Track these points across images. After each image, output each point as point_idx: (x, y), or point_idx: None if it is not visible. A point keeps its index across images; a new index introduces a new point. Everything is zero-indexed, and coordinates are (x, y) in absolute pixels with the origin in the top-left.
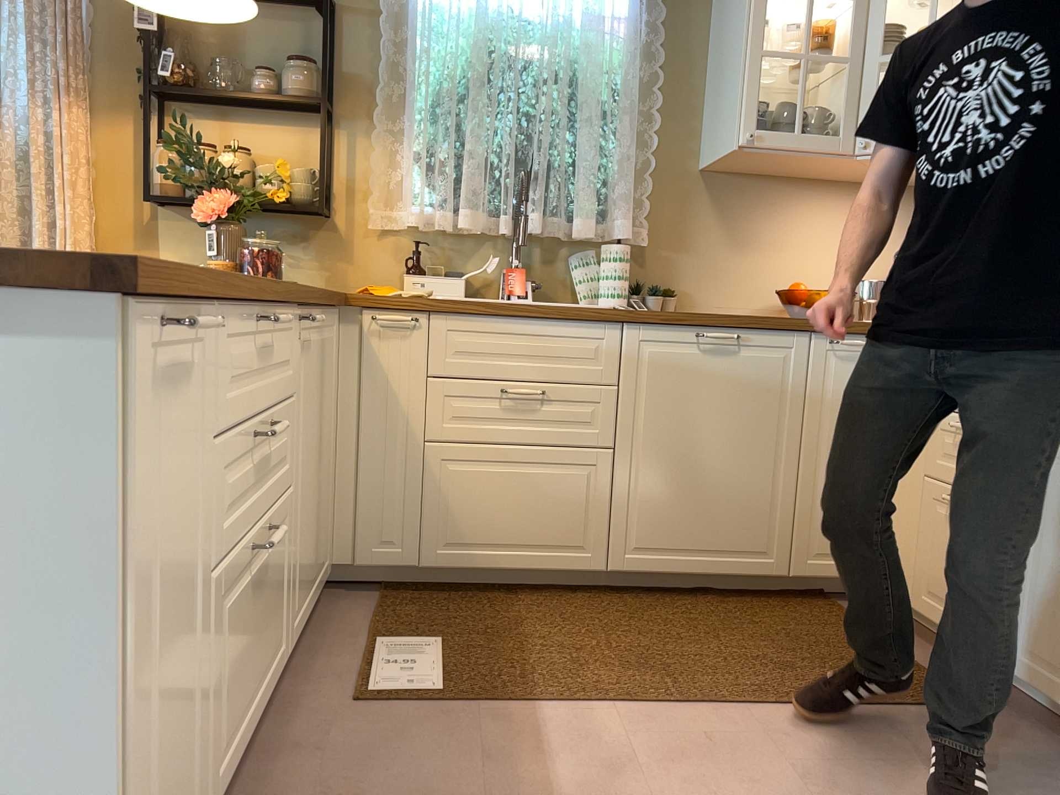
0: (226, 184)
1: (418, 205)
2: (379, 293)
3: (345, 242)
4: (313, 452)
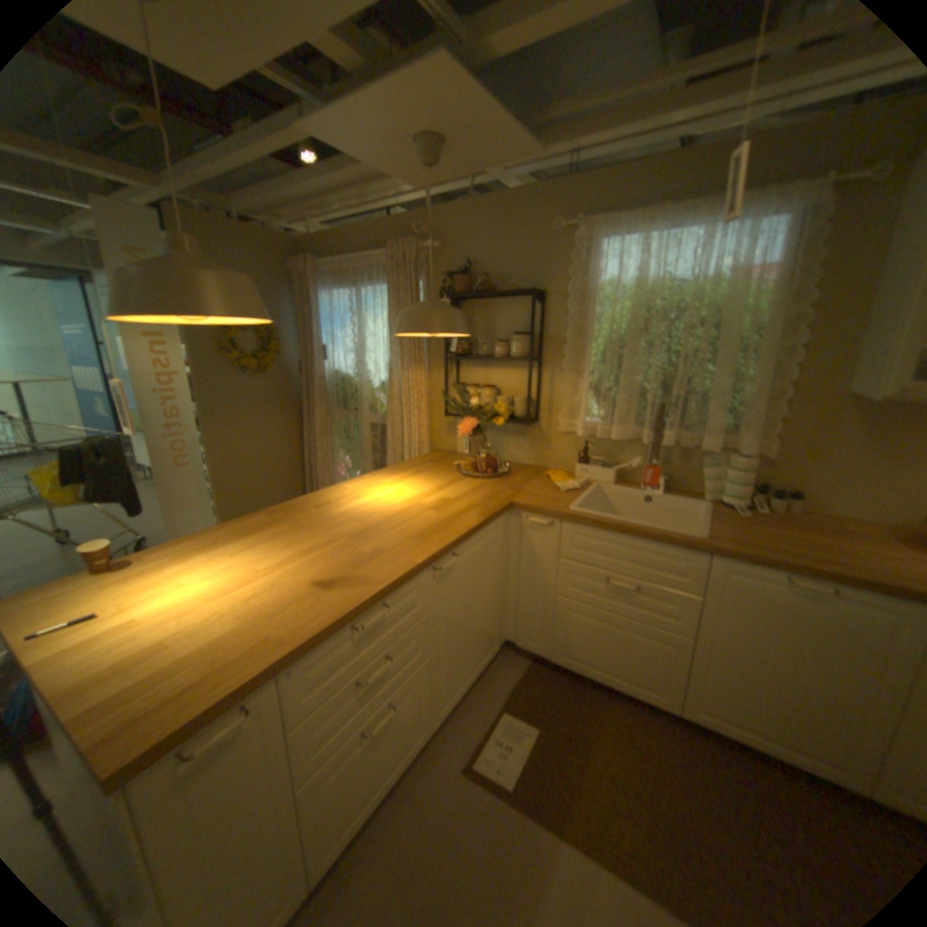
0: (473, 415)
1: (589, 418)
2: (554, 479)
3: (545, 437)
4: (468, 613)
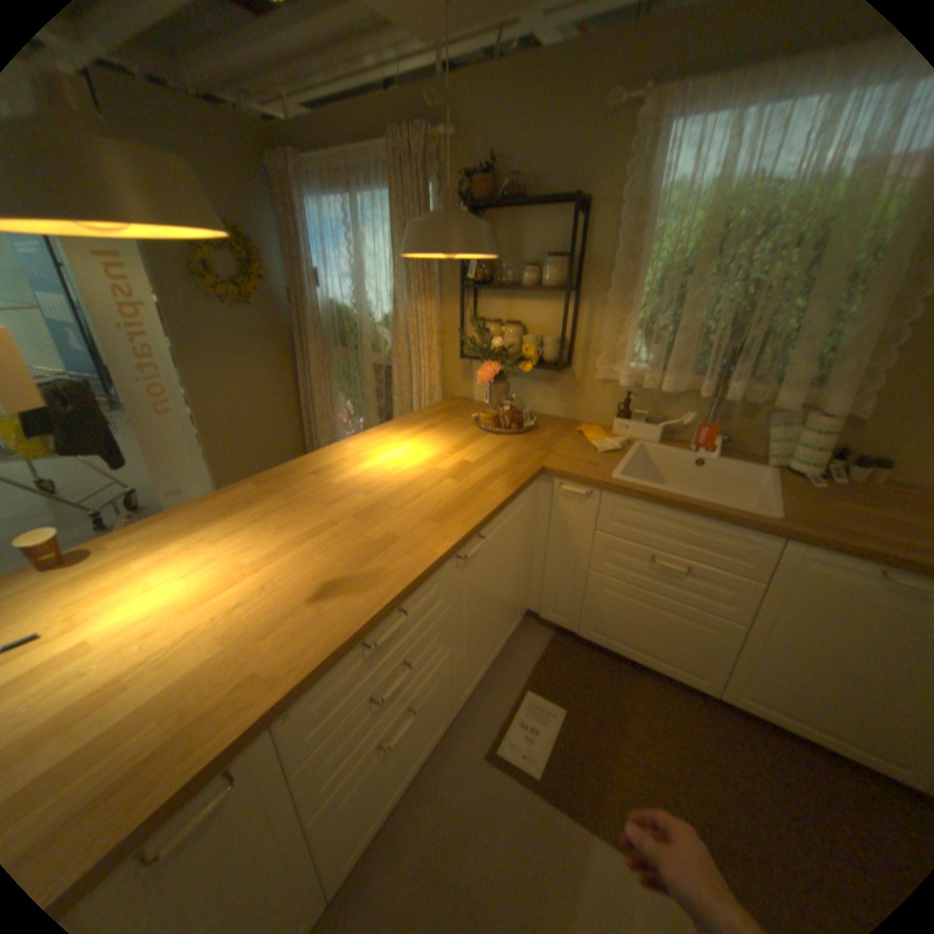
0: (494, 358)
1: (634, 364)
2: (588, 437)
3: (577, 385)
4: (492, 593)
